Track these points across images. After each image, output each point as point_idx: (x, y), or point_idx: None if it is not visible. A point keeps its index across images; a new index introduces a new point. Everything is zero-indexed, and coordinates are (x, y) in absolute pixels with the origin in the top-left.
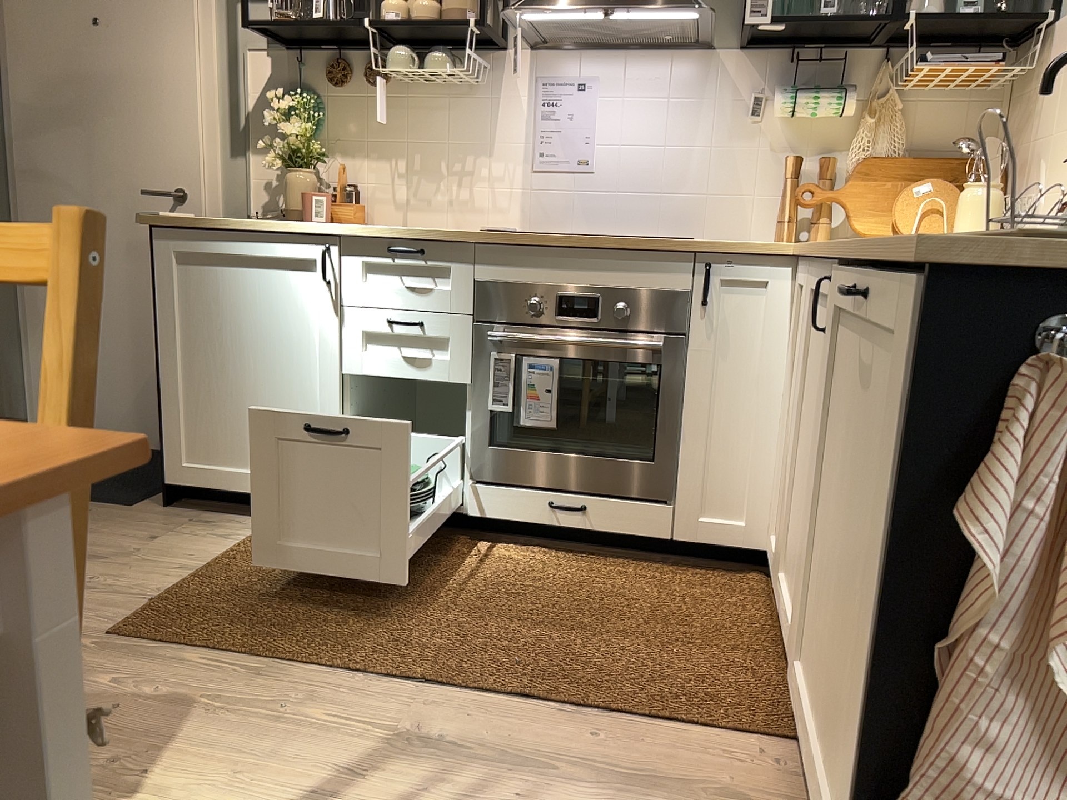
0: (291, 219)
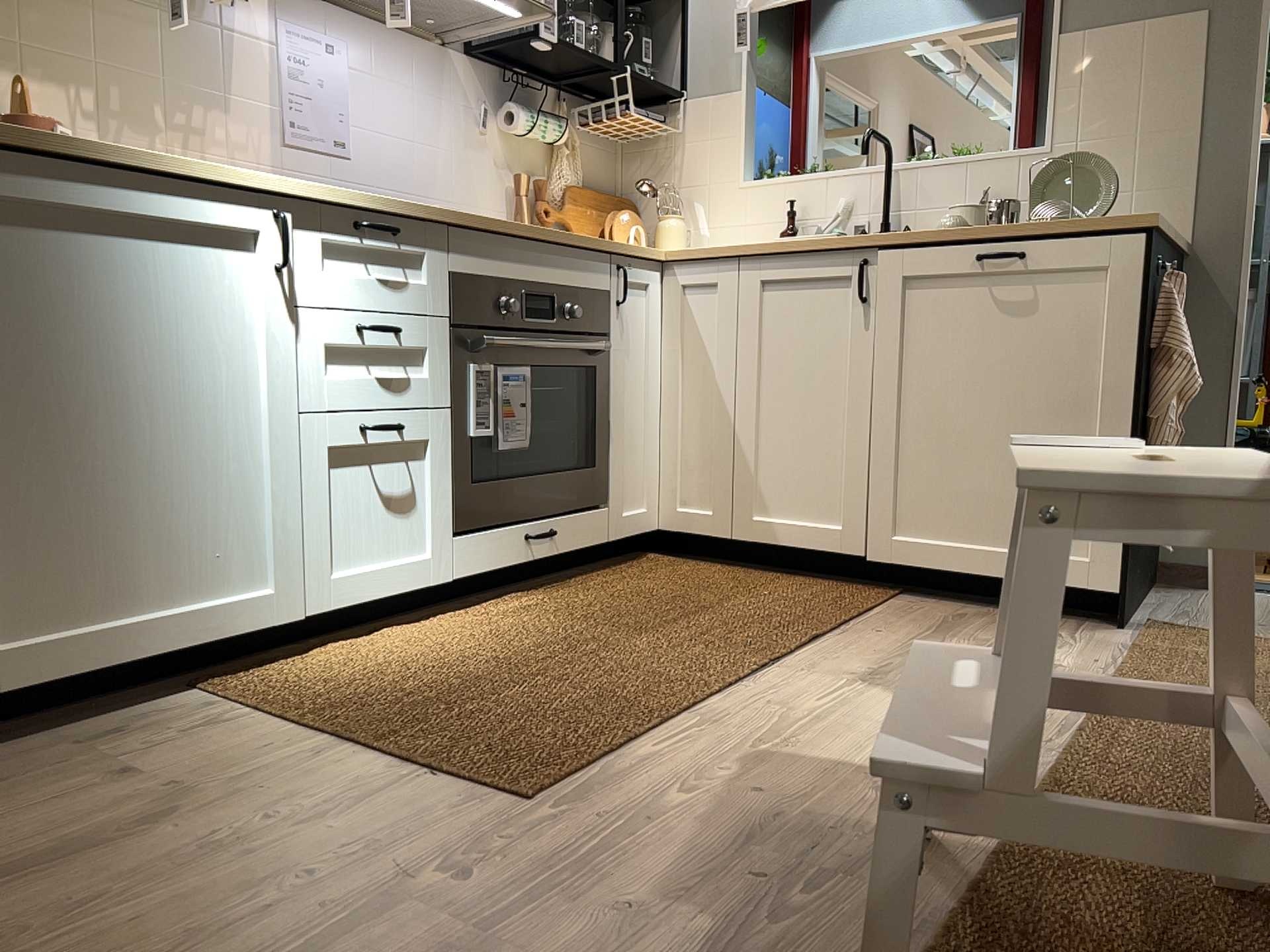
0: None
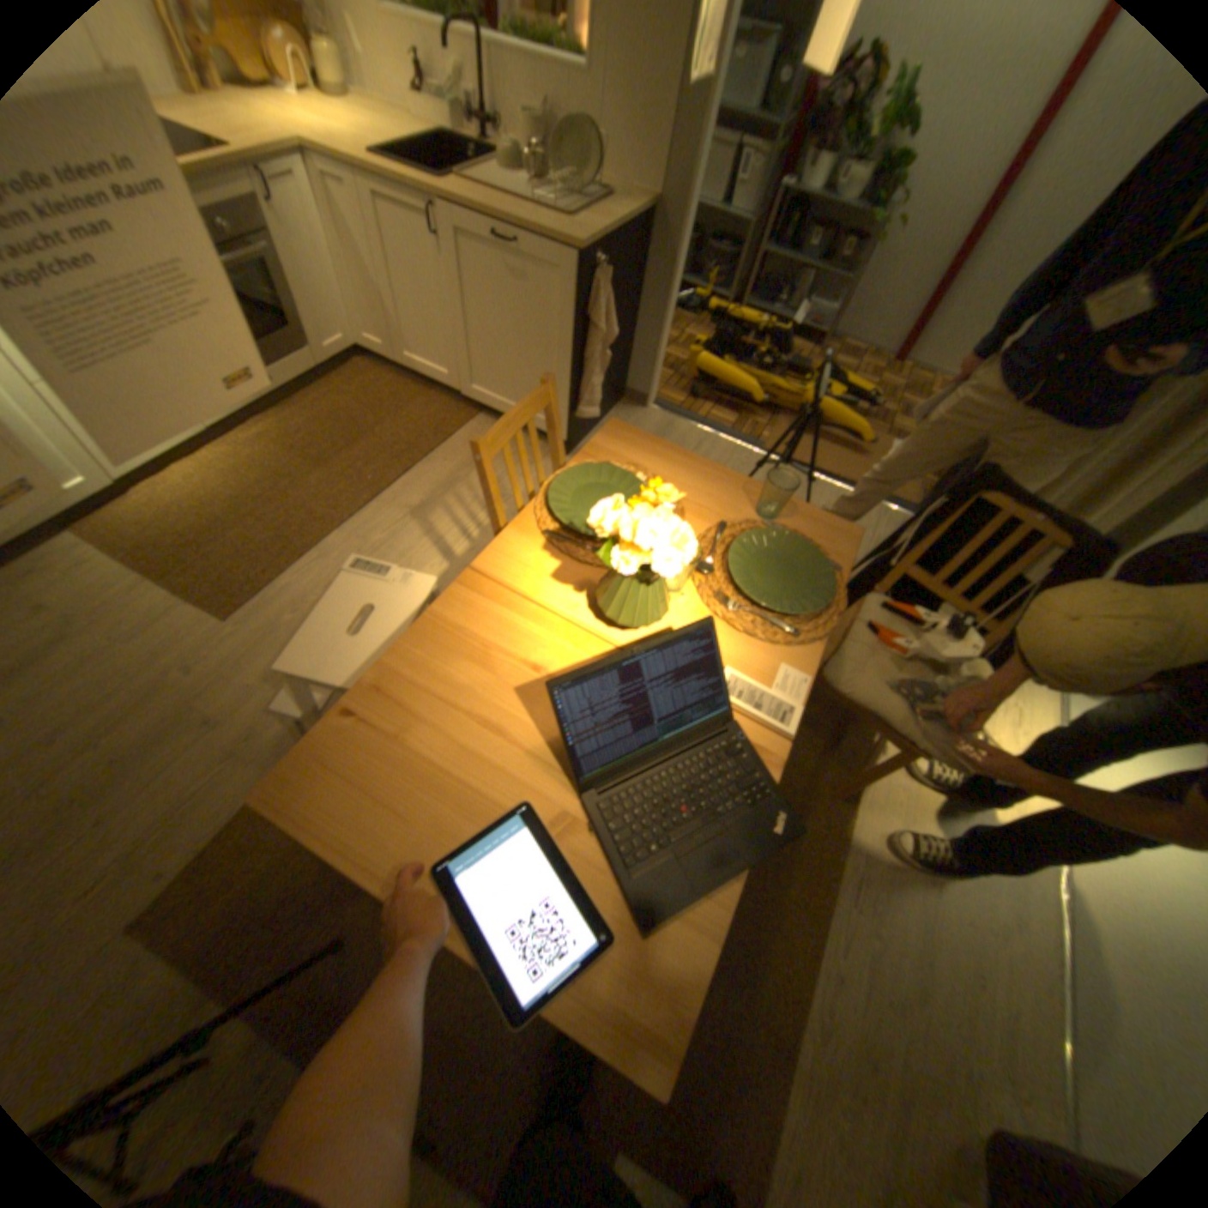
0: None
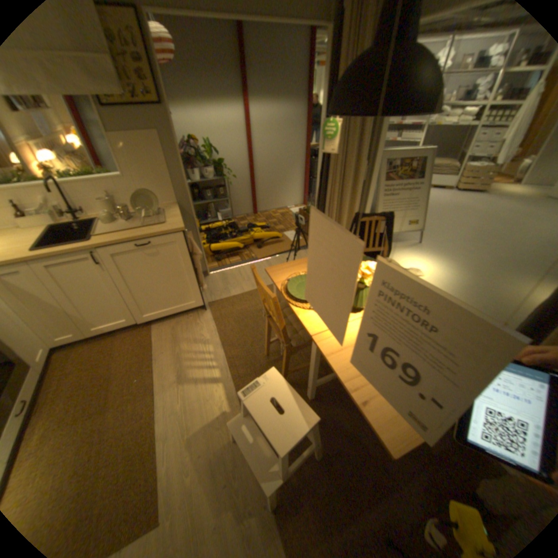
0: None
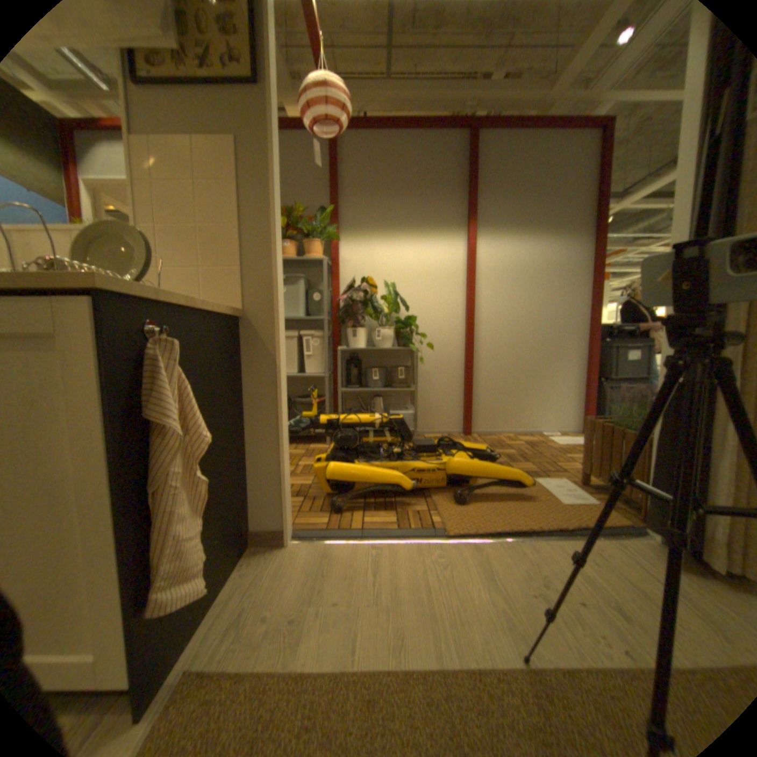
0: None
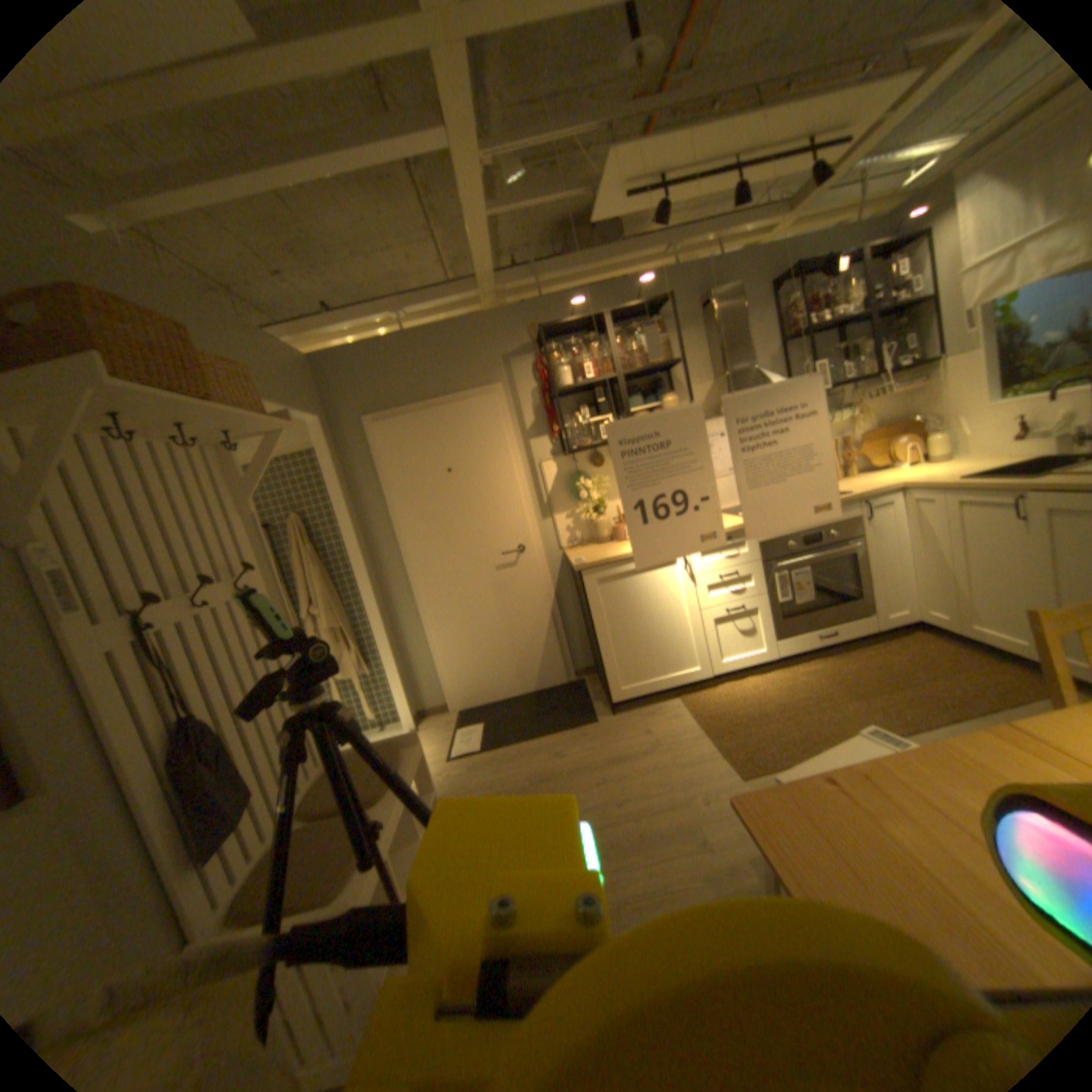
0: (586, 539)
